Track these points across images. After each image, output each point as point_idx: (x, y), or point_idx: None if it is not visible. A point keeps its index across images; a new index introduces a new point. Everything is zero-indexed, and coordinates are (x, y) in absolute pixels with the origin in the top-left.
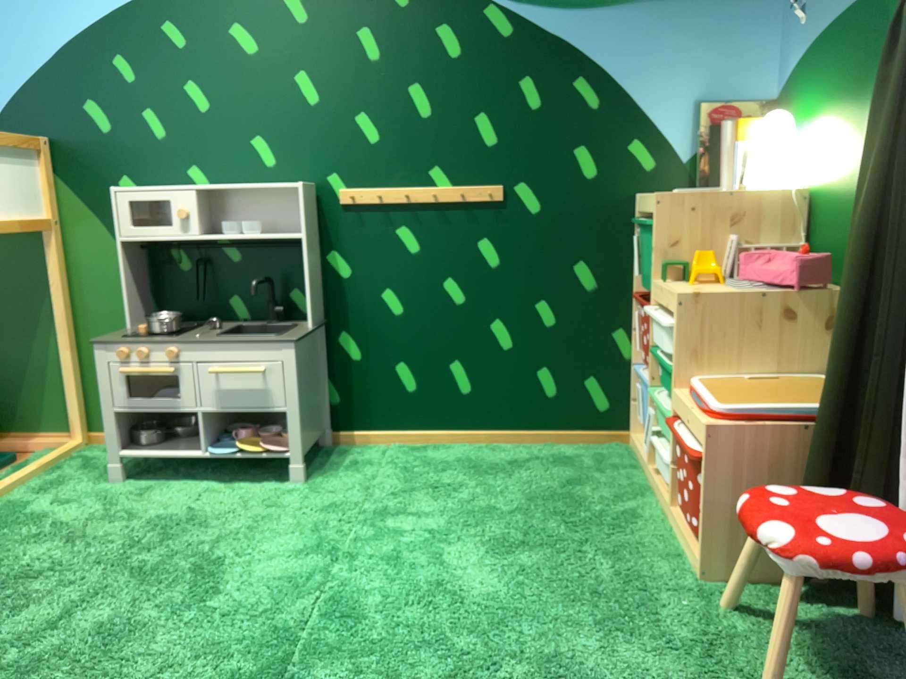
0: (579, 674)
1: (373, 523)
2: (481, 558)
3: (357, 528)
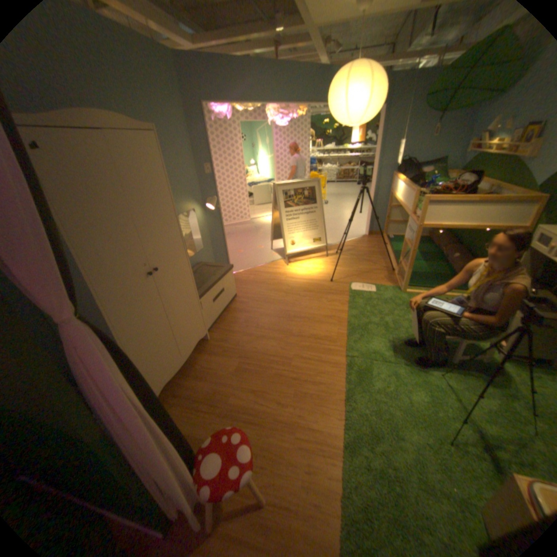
0: (400, 431)
1: (478, 384)
2: (465, 418)
3: (471, 379)
